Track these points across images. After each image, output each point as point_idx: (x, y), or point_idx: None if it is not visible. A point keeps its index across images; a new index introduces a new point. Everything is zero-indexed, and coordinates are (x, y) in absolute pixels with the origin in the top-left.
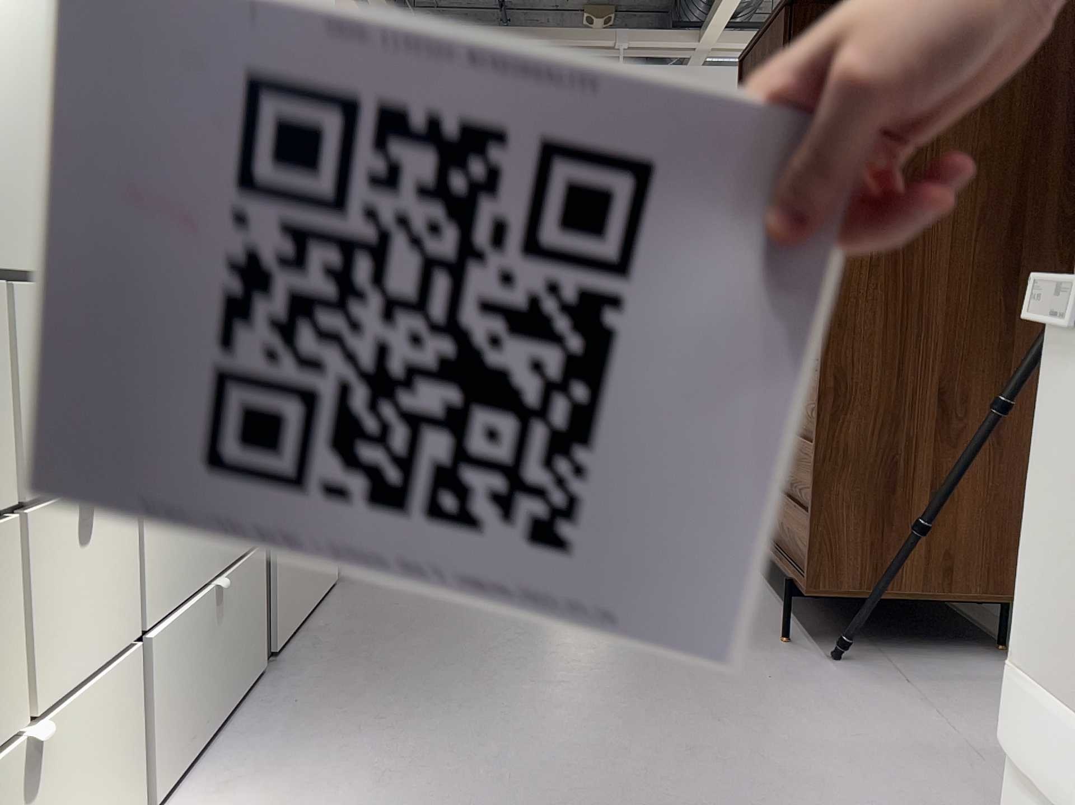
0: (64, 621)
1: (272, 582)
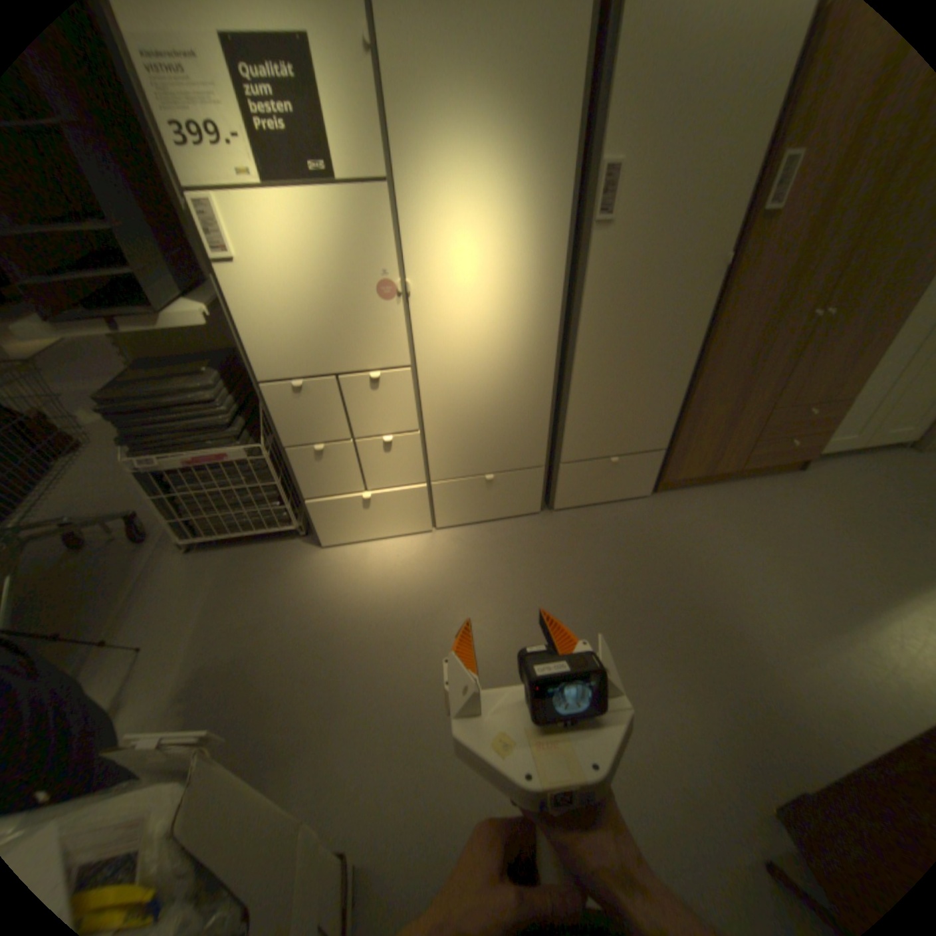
0: (386, 470)
1: (558, 483)
